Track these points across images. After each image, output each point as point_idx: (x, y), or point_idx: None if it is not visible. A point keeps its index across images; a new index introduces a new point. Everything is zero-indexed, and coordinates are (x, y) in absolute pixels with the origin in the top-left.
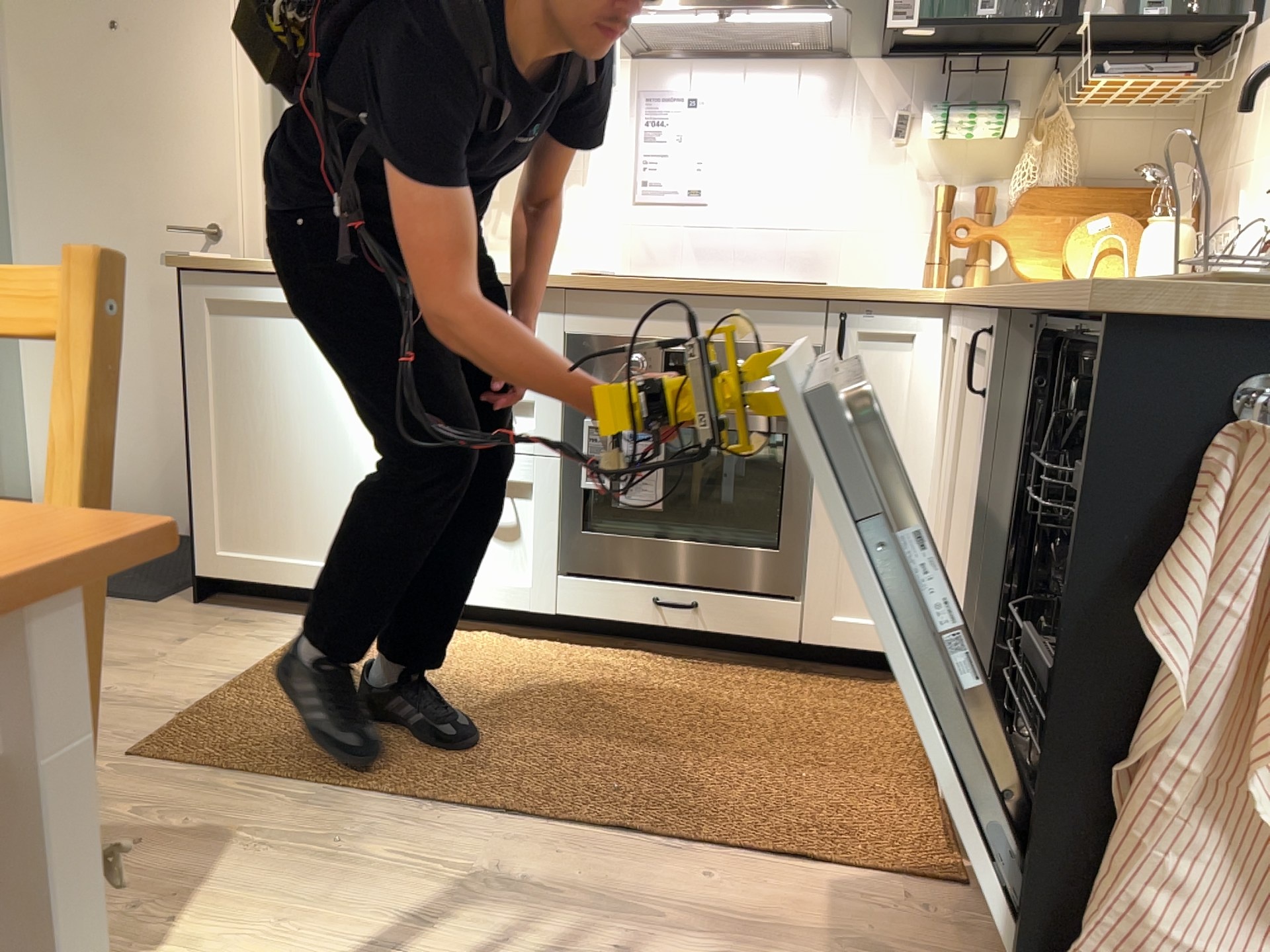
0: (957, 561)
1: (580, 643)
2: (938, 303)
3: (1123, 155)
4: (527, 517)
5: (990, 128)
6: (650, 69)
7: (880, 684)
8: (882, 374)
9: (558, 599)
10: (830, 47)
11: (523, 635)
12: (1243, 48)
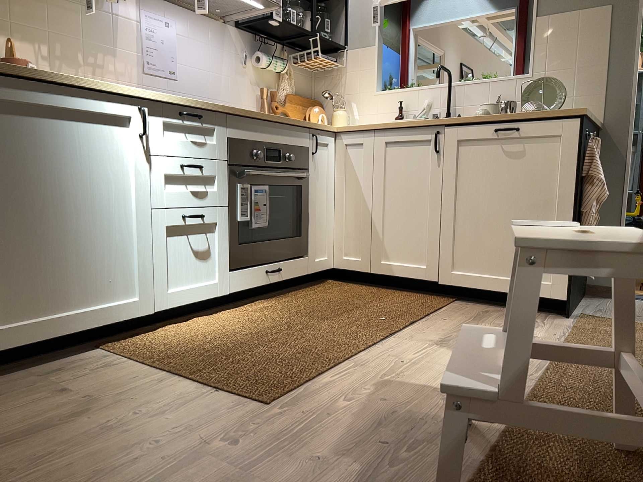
0: (394, 213)
1: (227, 308)
2: (335, 130)
3: (300, 85)
4: (213, 242)
5: (281, 67)
6: (148, 0)
7: (322, 283)
8: (321, 157)
9: (229, 284)
10: (227, 17)
11: (199, 315)
12: (341, 56)
